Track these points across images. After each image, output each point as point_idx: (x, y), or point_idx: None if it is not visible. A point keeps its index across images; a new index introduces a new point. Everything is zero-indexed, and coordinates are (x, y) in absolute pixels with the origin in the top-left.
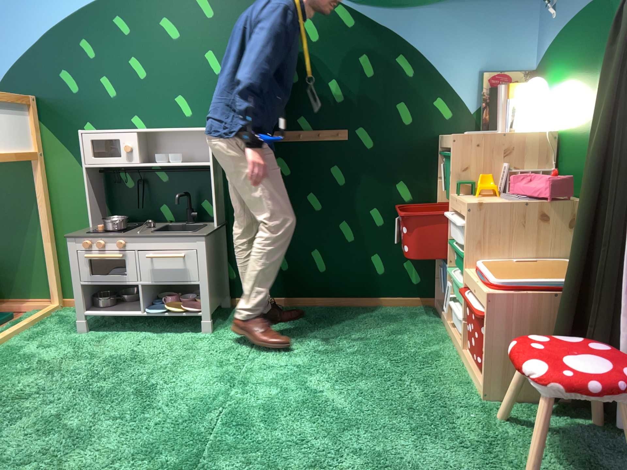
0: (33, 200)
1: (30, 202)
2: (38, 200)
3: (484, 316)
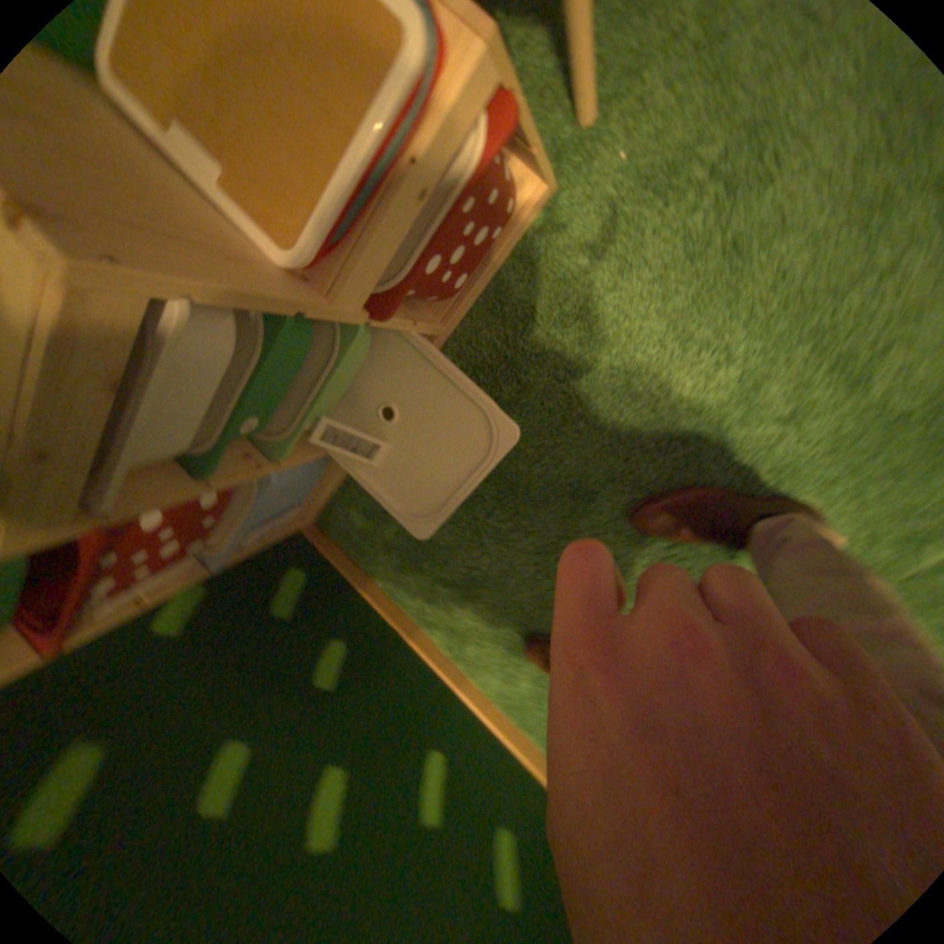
0: None
1: None
2: None
3: (509, 90)
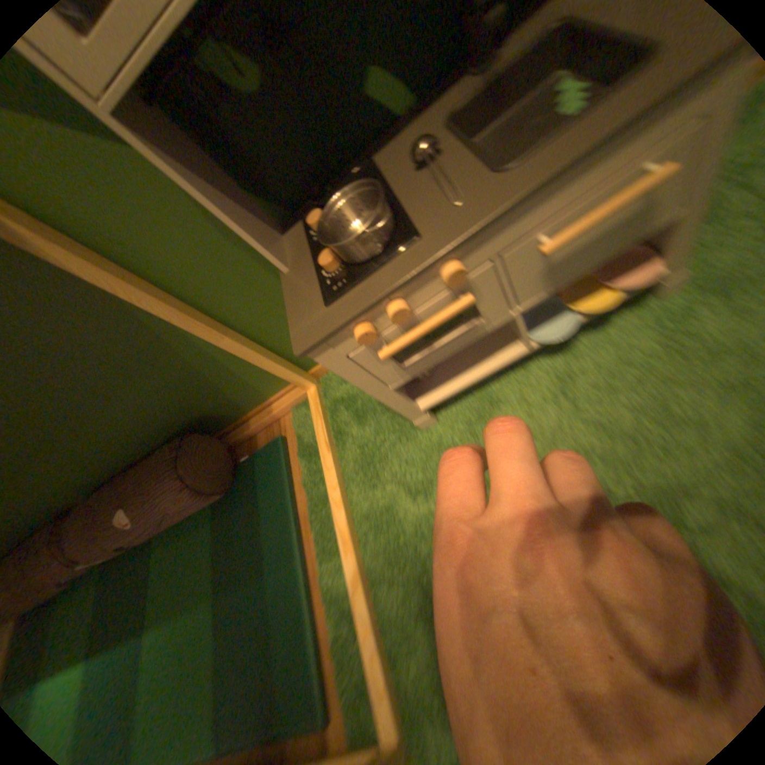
0: (110, 297)
1: (110, 304)
2: (116, 290)
3: None
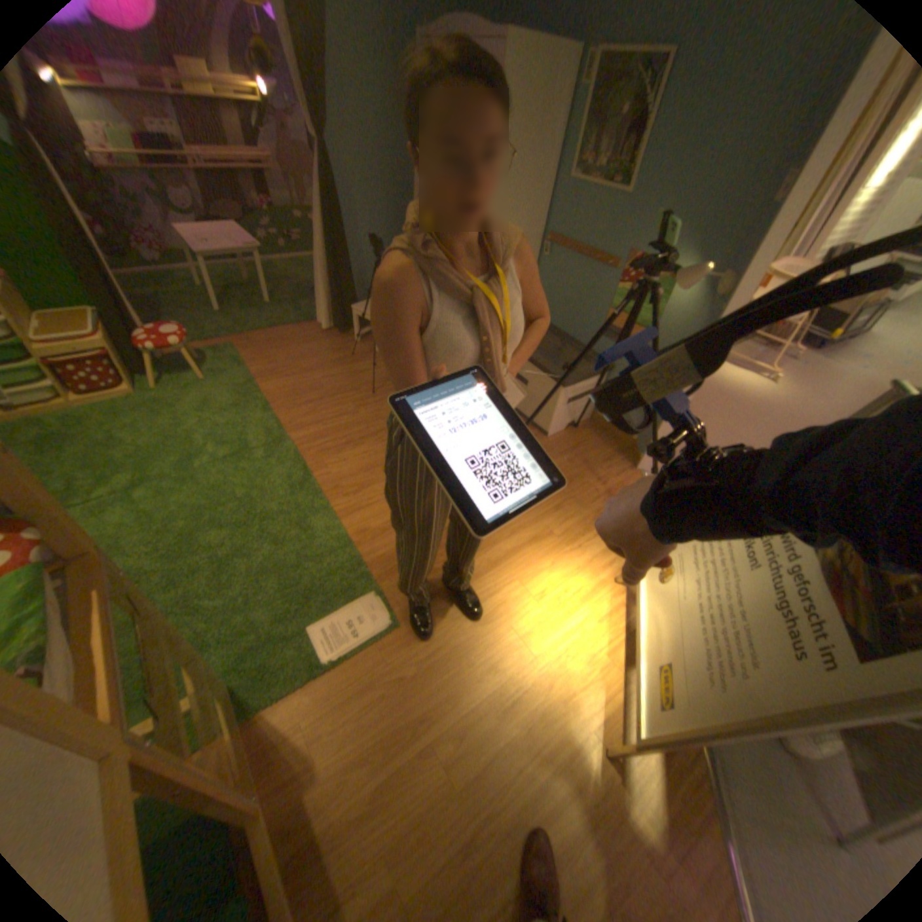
0: None
1: None
2: None
3: (103, 354)
